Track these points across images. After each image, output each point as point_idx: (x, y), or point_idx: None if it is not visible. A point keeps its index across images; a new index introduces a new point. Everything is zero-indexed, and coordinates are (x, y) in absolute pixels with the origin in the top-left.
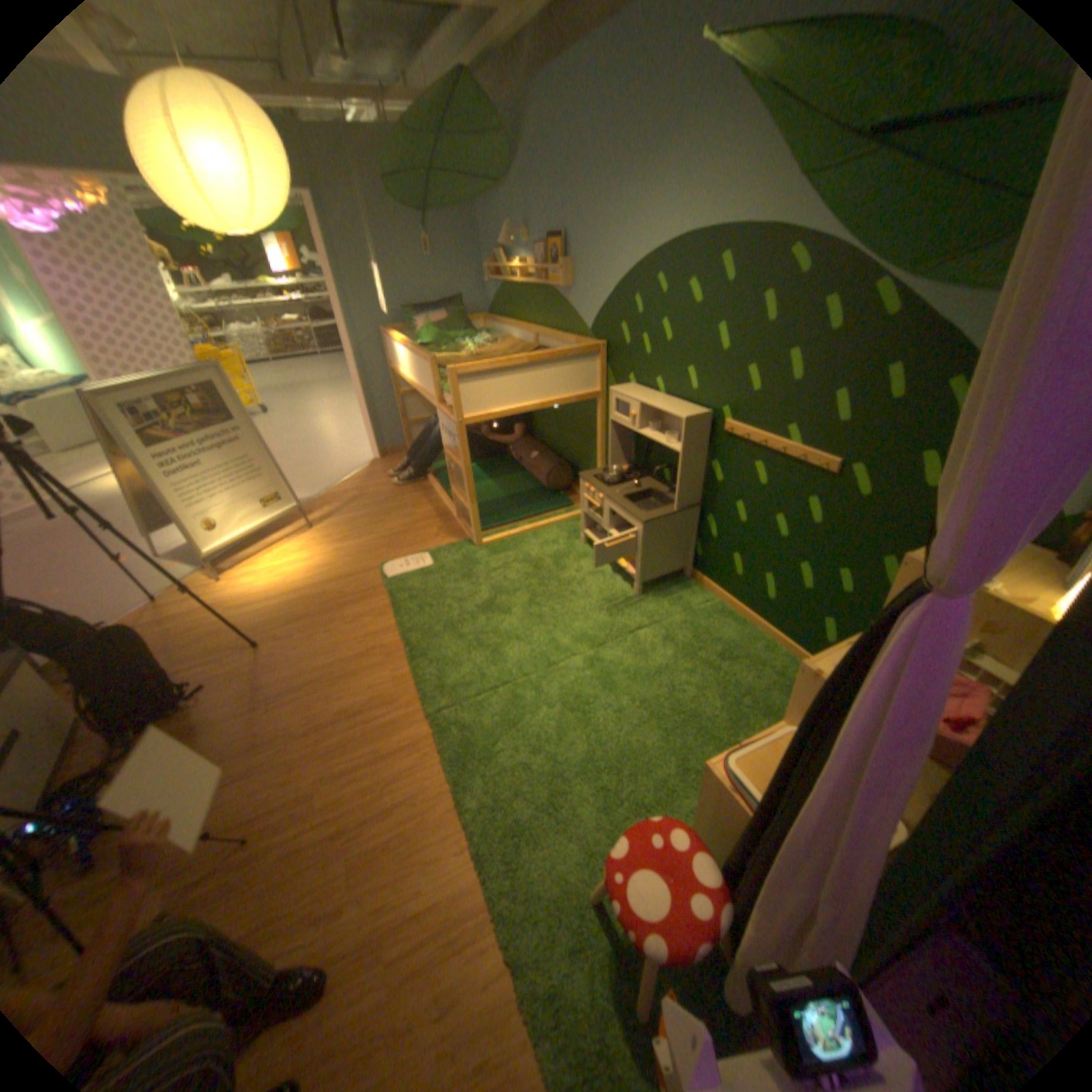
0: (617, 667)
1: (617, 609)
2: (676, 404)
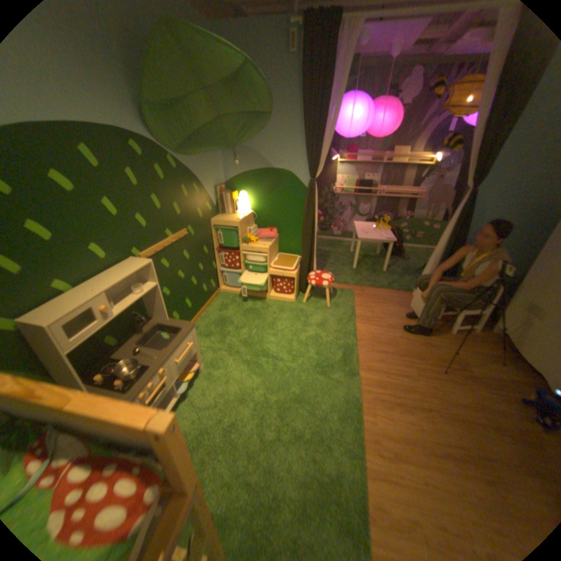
0: (260, 344)
1: (221, 370)
2: (110, 272)
